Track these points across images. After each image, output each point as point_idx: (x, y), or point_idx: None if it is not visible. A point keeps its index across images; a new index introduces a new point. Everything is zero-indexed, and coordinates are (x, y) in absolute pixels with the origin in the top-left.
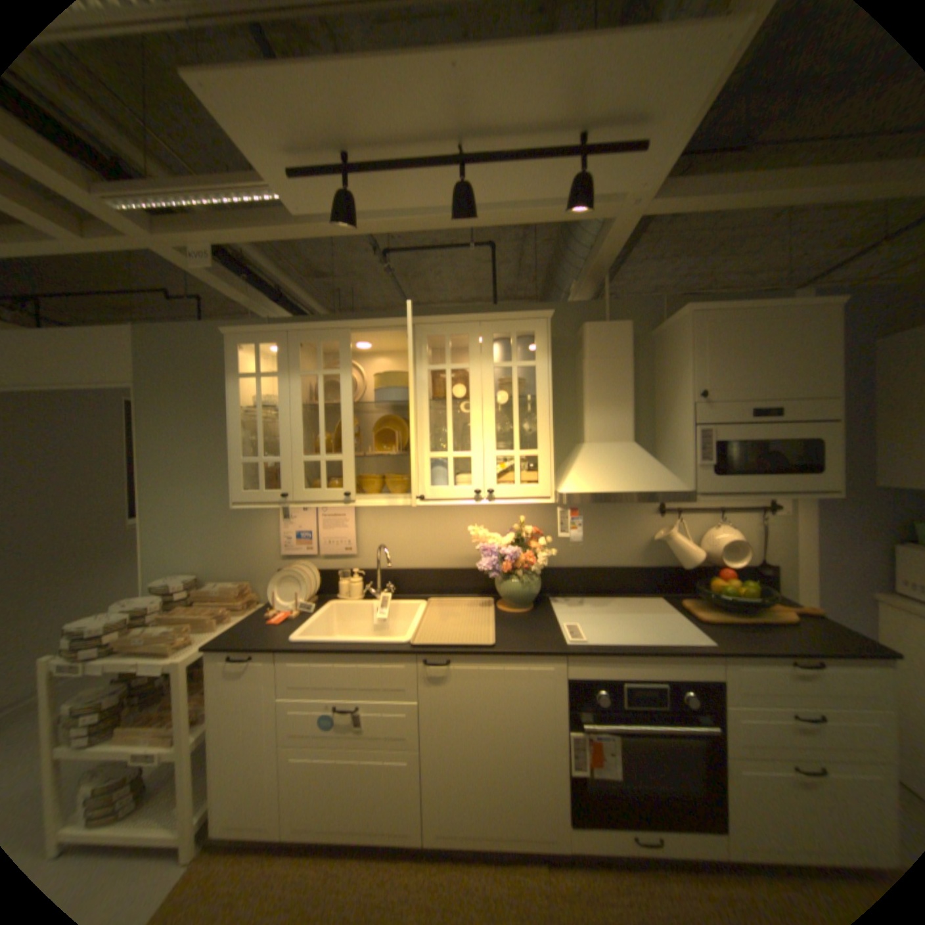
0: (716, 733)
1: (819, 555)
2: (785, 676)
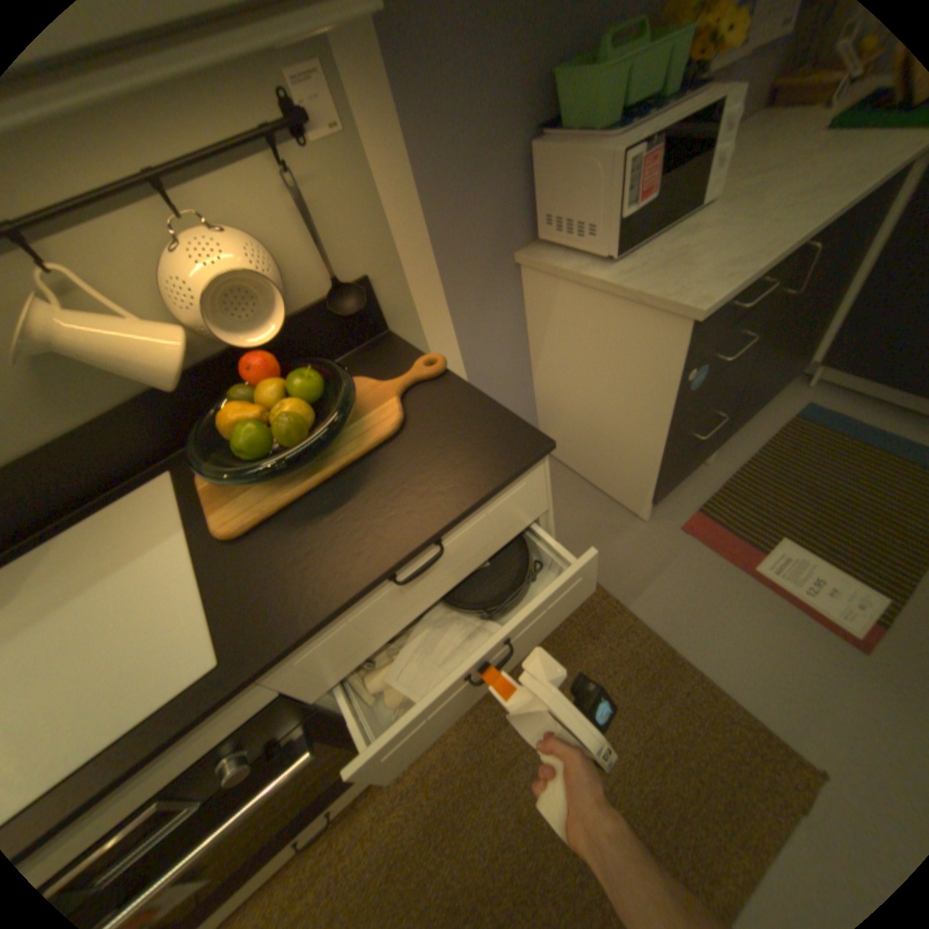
0: (302, 767)
1: (423, 218)
2: (381, 602)
